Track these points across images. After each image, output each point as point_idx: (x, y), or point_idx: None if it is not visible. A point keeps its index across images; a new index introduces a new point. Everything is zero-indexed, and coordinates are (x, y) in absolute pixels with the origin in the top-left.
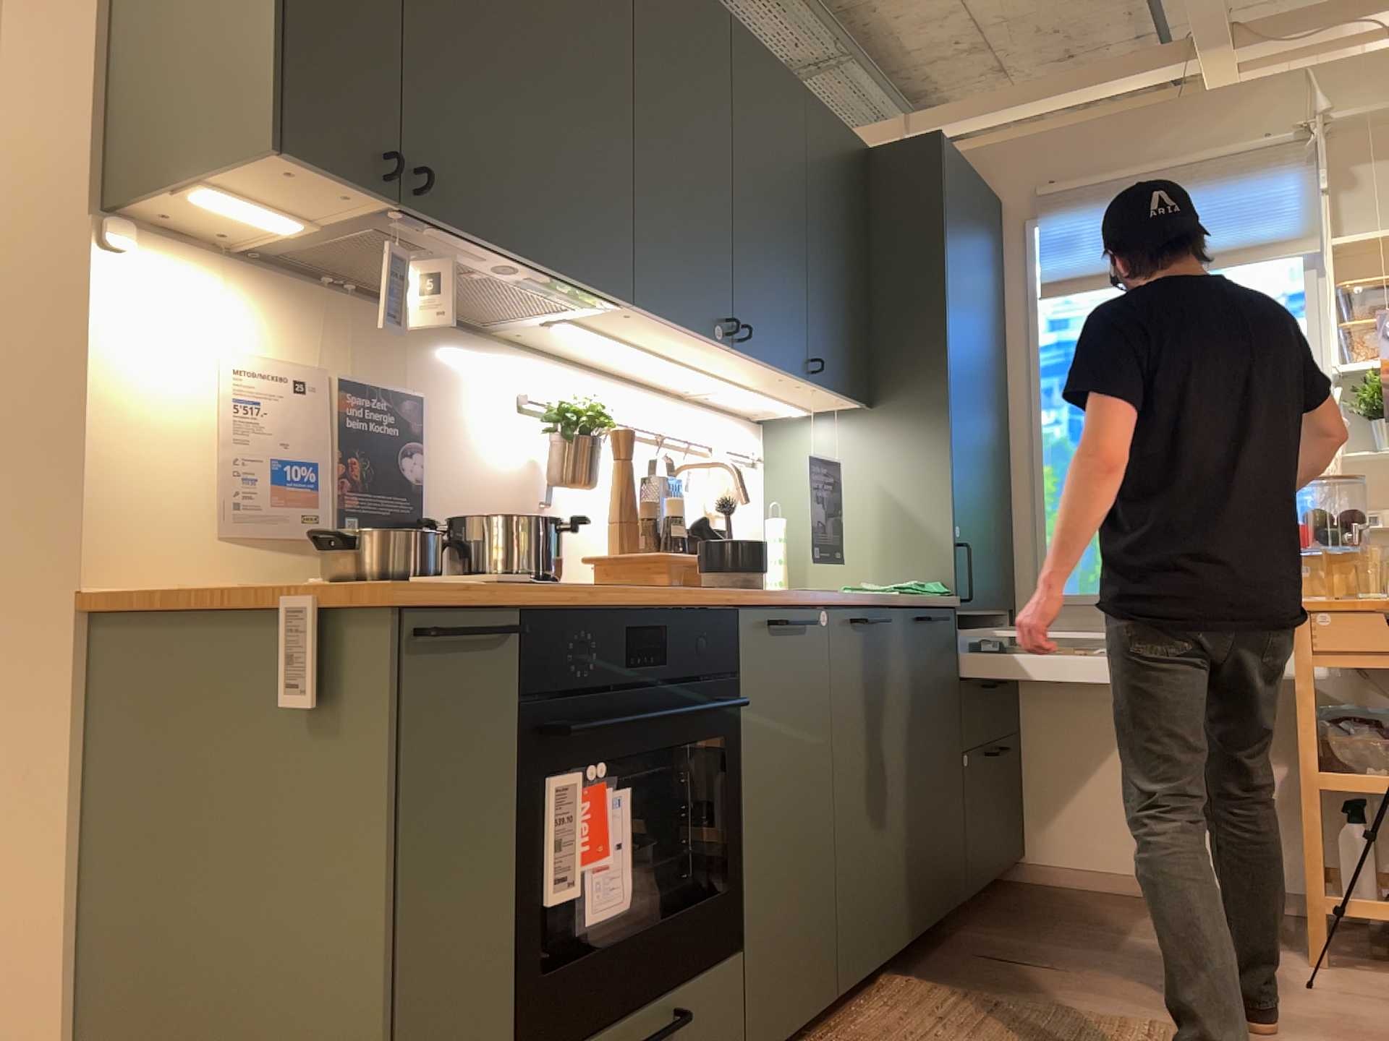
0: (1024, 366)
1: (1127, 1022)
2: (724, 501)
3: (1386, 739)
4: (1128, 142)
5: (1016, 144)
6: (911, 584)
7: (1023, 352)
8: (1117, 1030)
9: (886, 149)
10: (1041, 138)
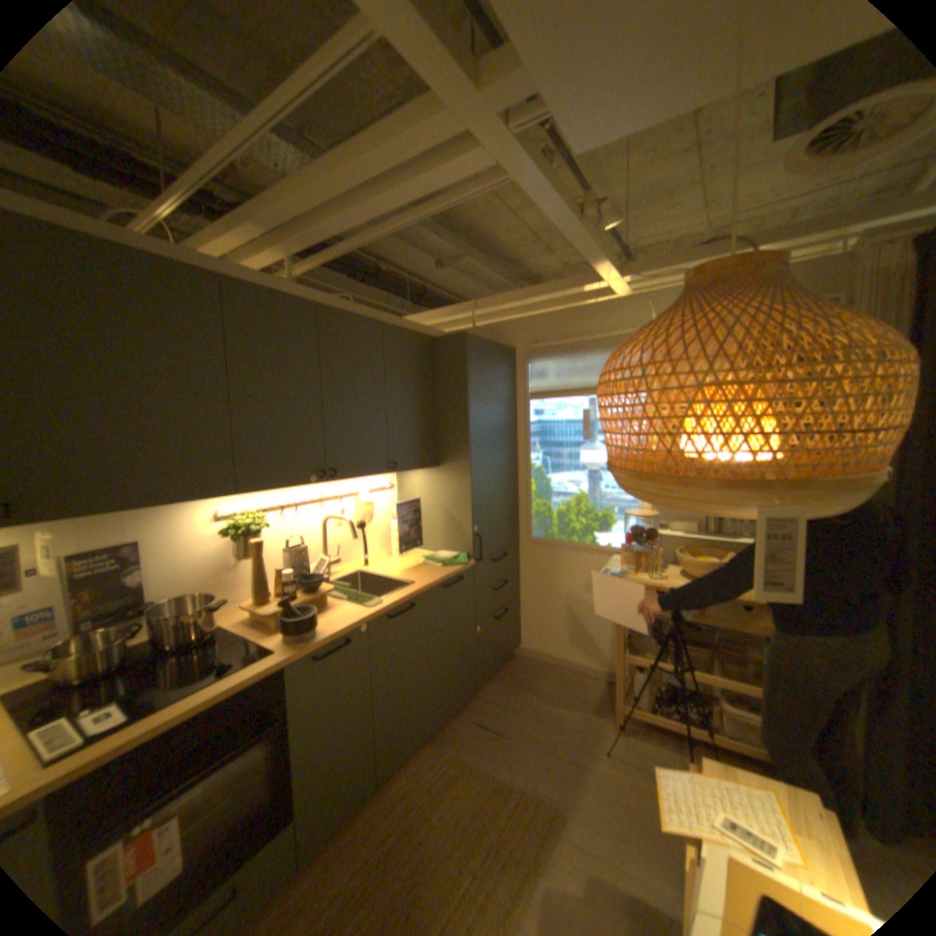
0: (524, 431)
1: (511, 795)
2: (361, 523)
3: (657, 641)
4: (572, 323)
5: (522, 320)
6: (450, 558)
7: (524, 425)
8: (504, 802)
9: (442, 338)
10: (533, 318)
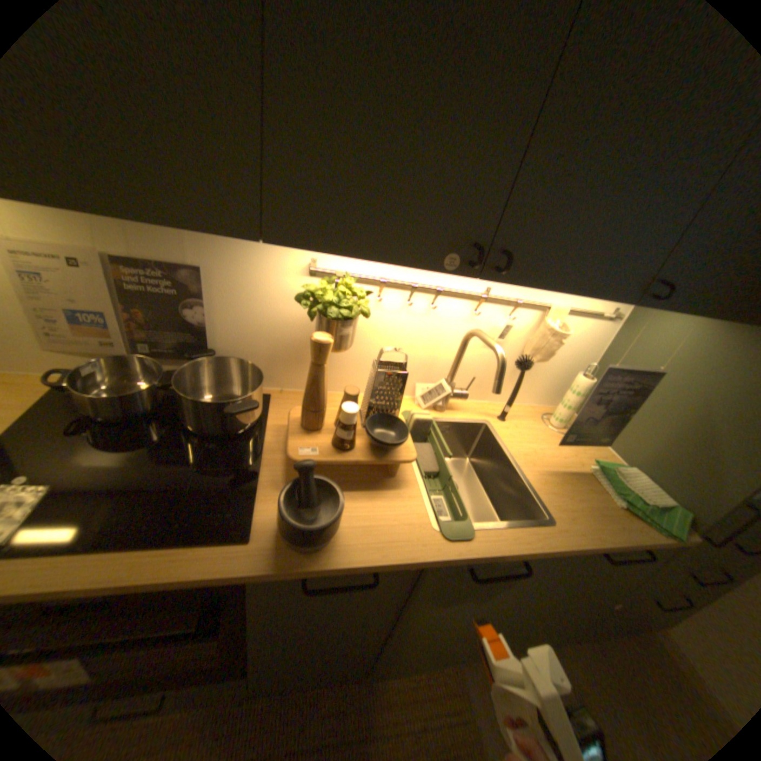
0: None
1: None
2: (529, 357)
3: None
4: None
5: None
6: (655, 503)
7: None
8: None
9: None
10: None
